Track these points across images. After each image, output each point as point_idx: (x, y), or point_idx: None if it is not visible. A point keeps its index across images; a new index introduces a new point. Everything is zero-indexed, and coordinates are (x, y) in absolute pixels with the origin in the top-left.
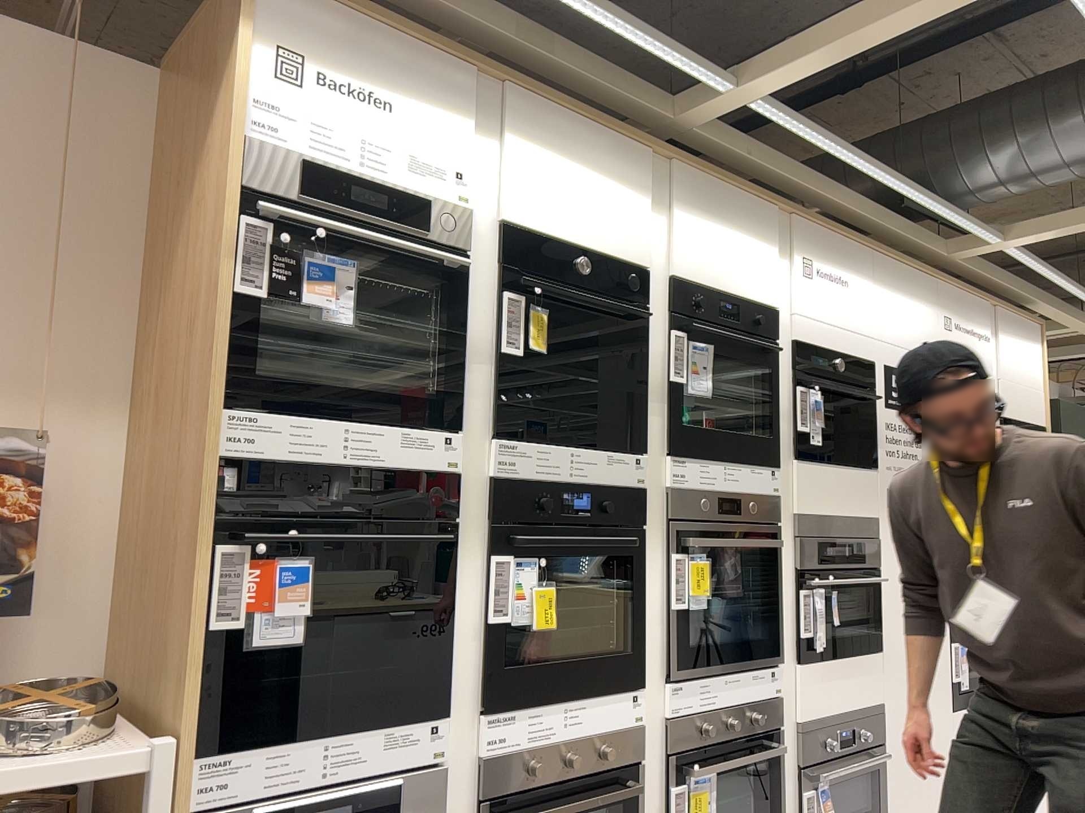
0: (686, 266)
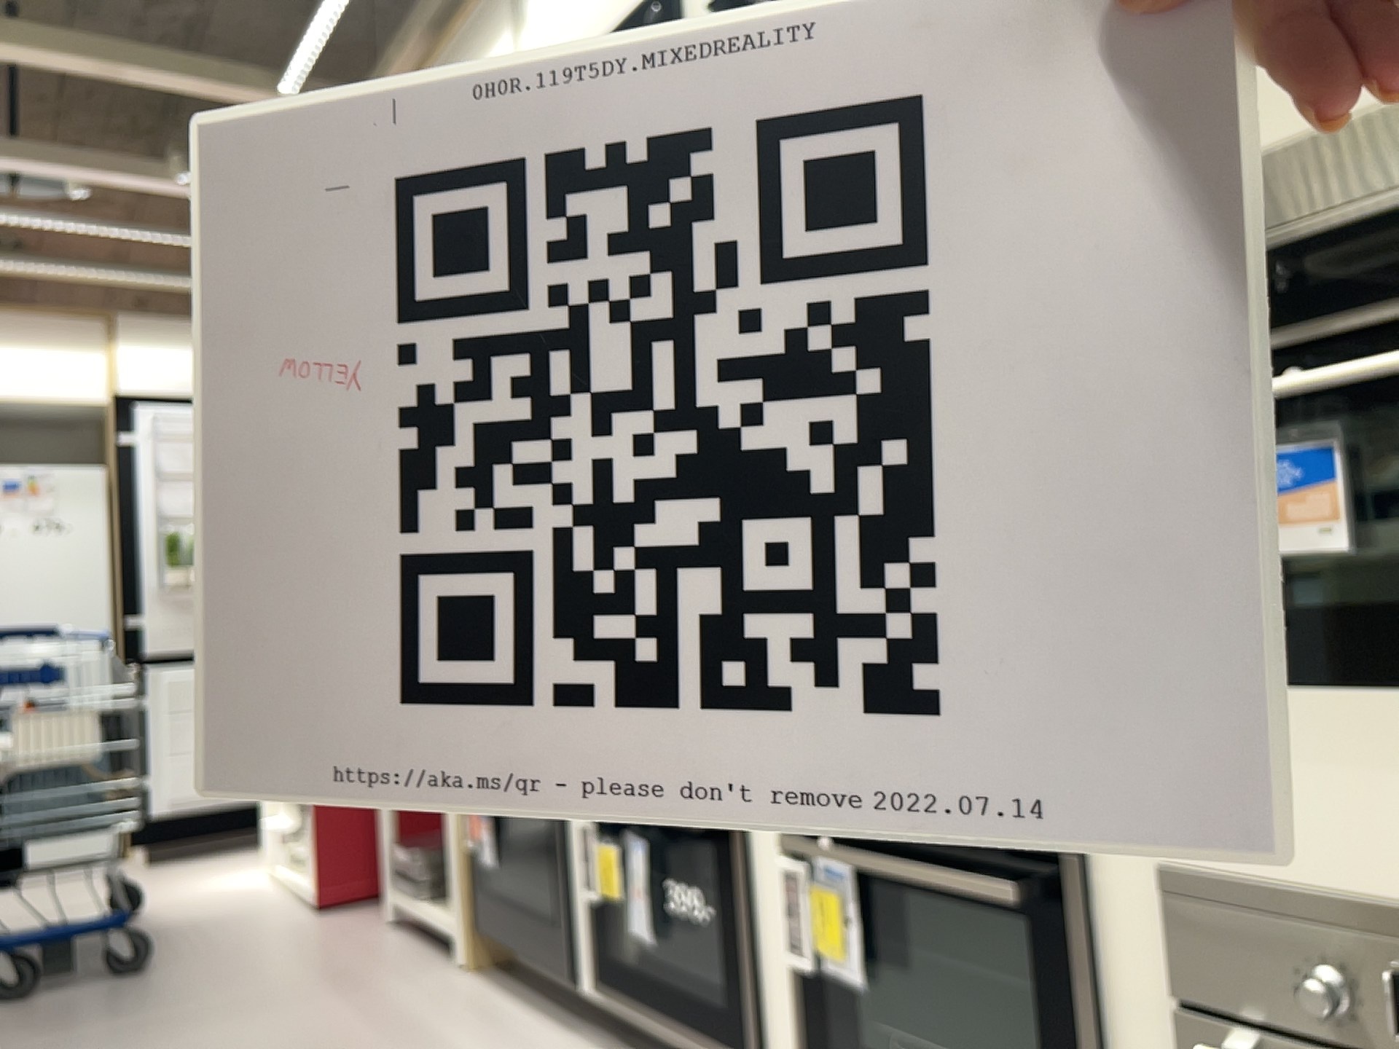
0: None
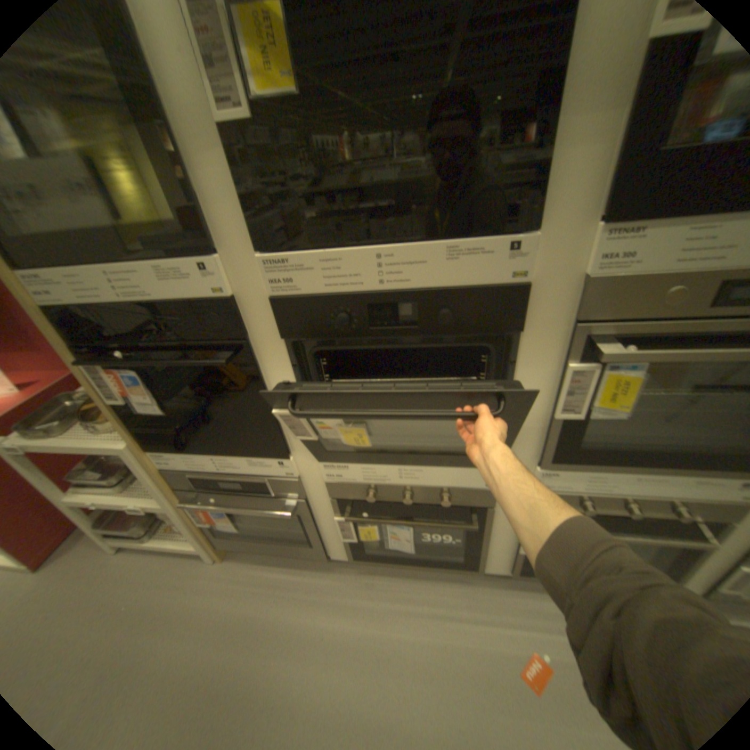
0: None
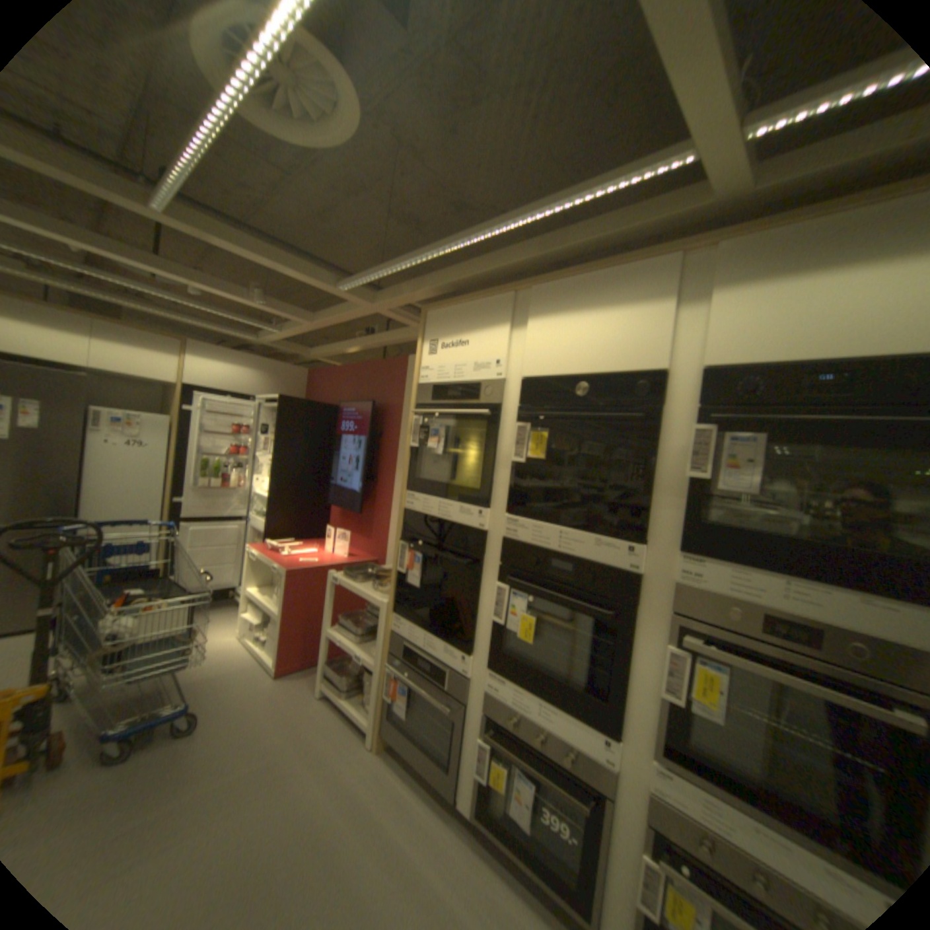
0: (738, 344)
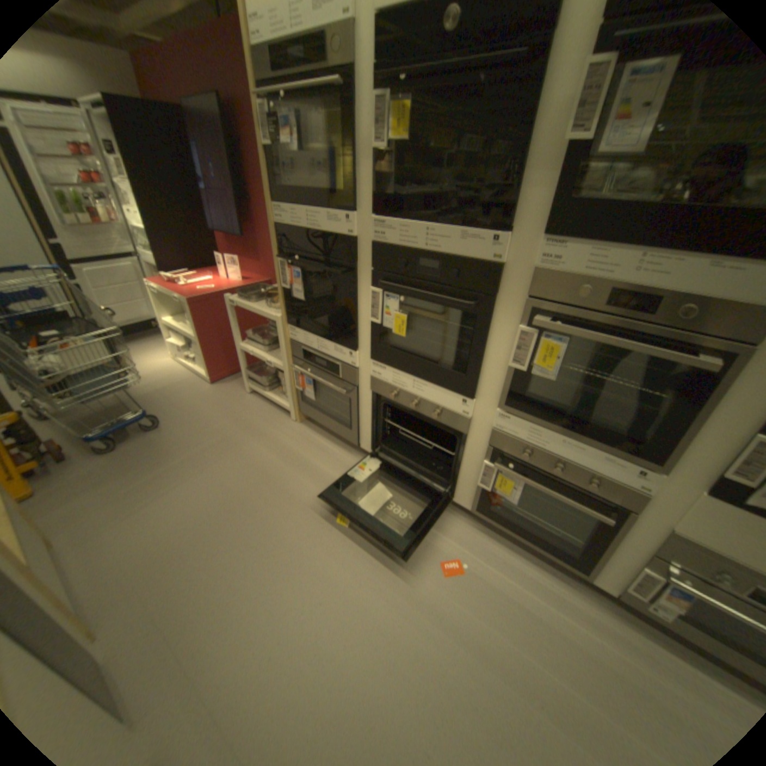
0: None
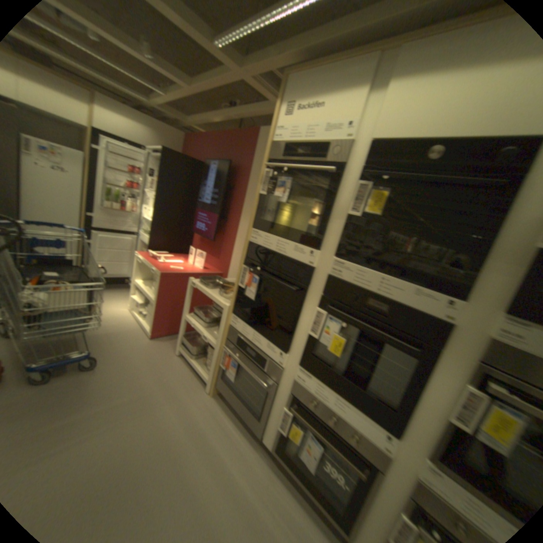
0: None
